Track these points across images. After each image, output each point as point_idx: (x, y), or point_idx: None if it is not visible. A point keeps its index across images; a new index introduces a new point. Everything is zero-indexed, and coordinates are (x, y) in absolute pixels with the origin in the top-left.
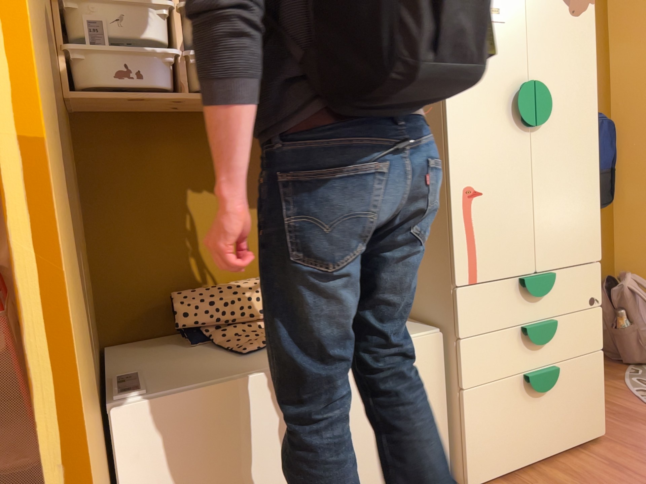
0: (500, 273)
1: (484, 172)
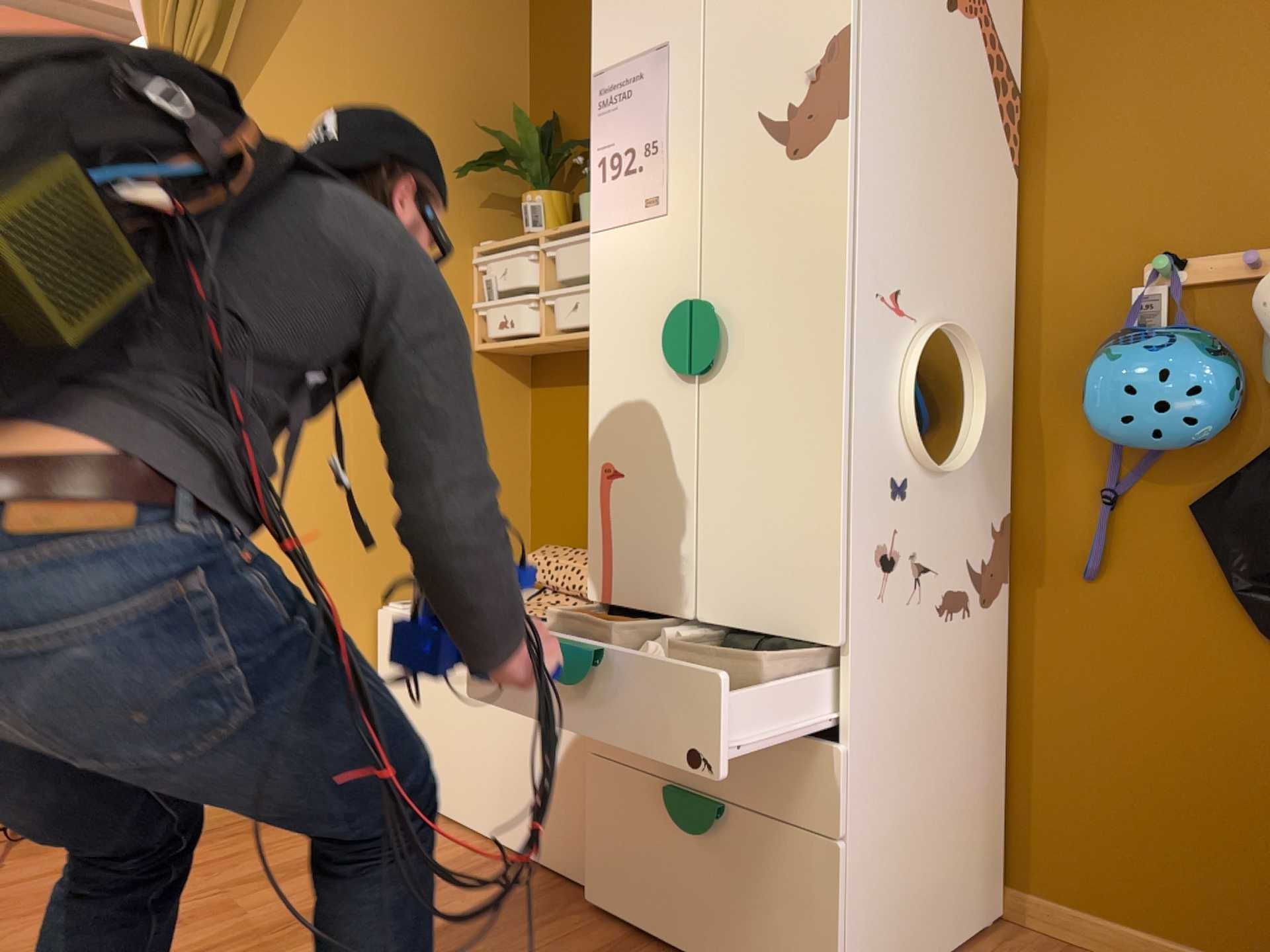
0: (639, 602)
1: (626, 443)
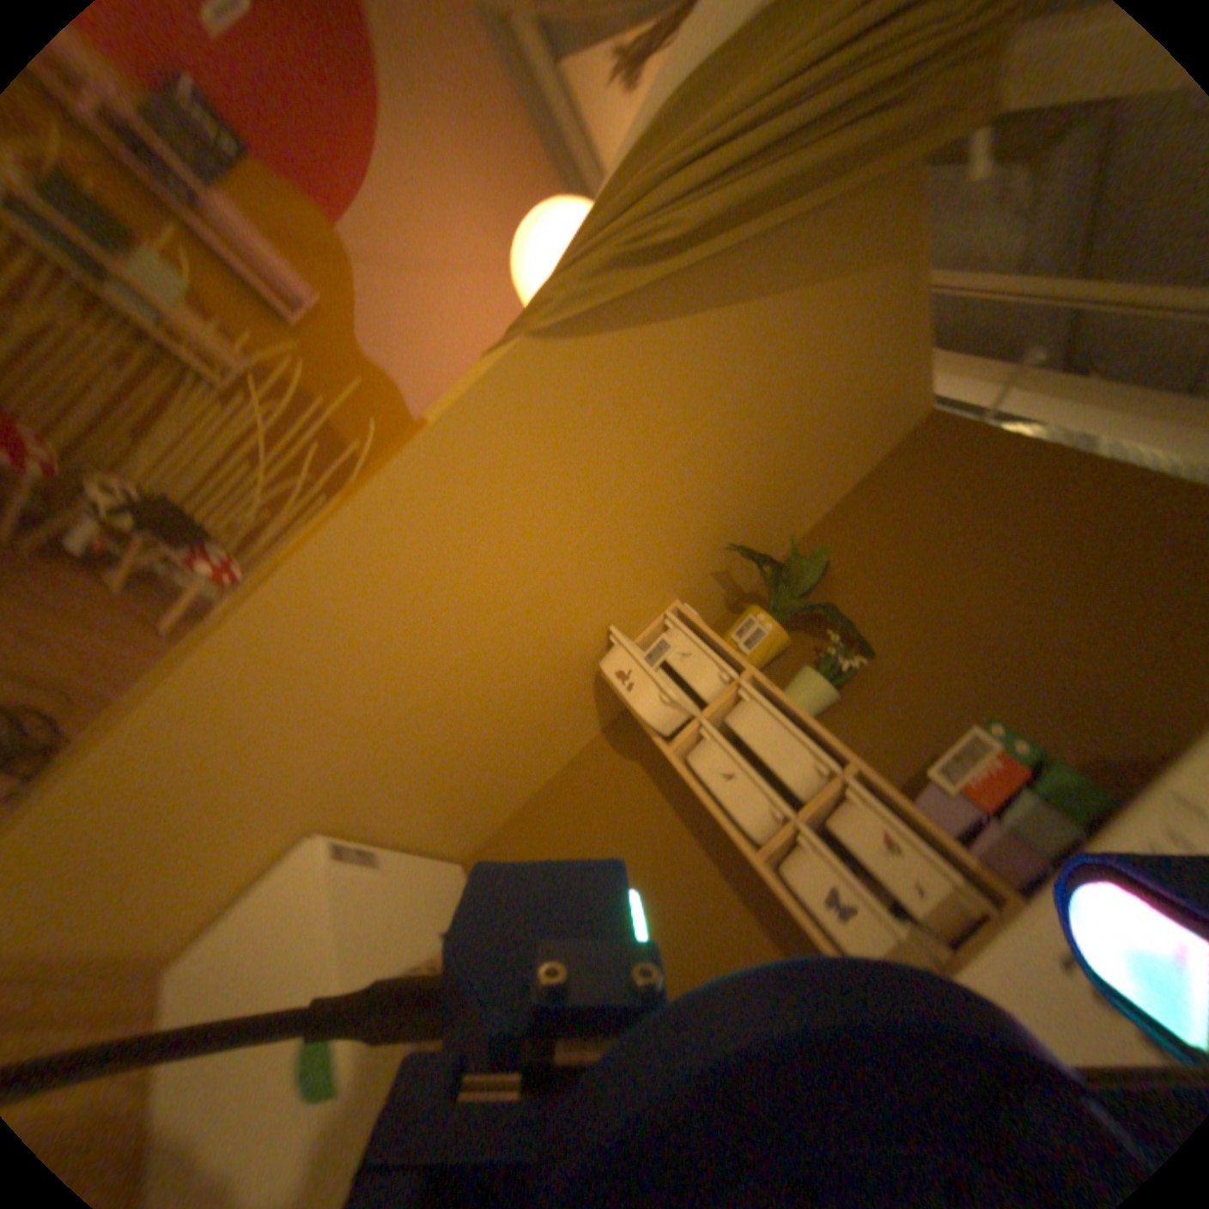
0: None
1: None
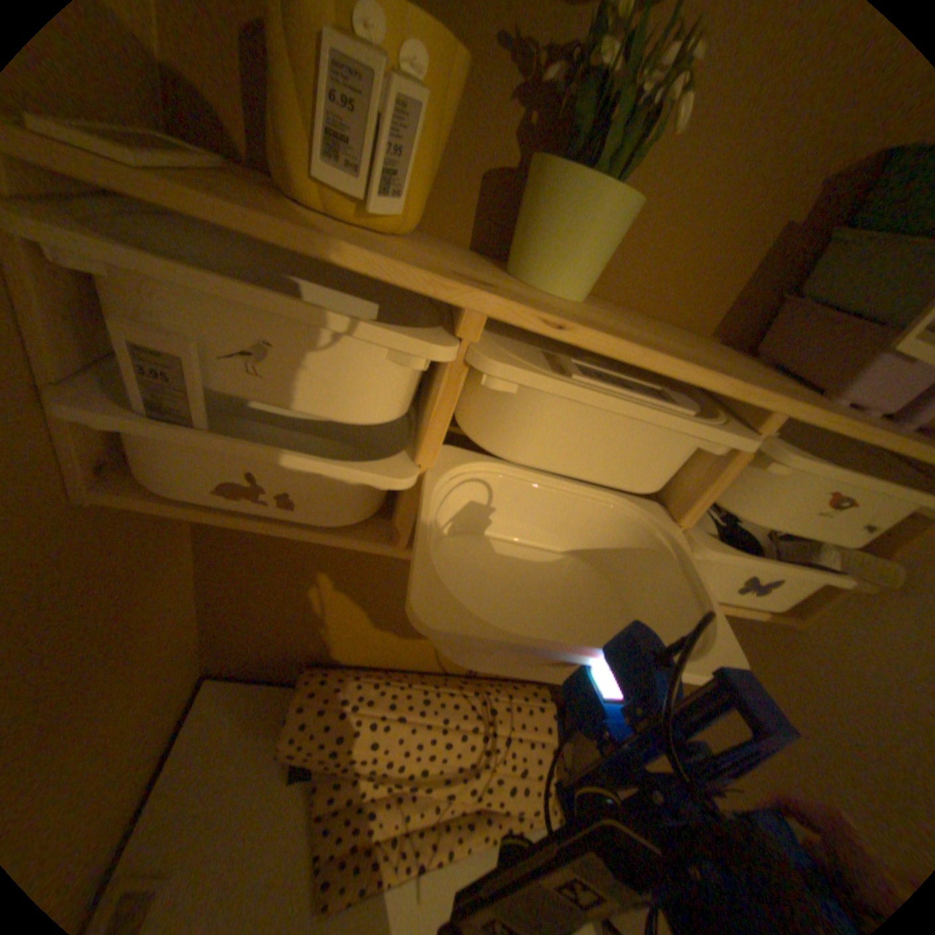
0: None
1: None
